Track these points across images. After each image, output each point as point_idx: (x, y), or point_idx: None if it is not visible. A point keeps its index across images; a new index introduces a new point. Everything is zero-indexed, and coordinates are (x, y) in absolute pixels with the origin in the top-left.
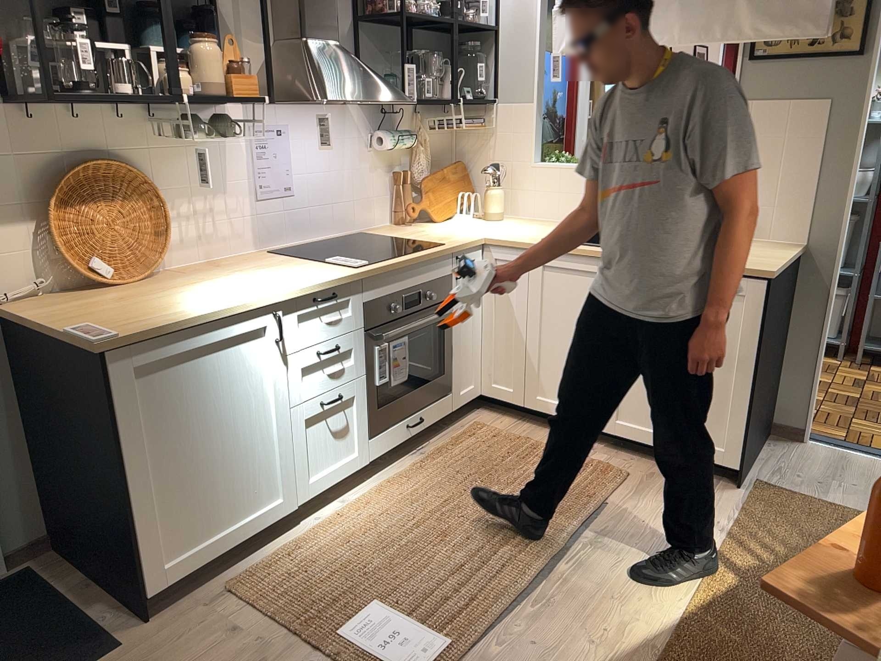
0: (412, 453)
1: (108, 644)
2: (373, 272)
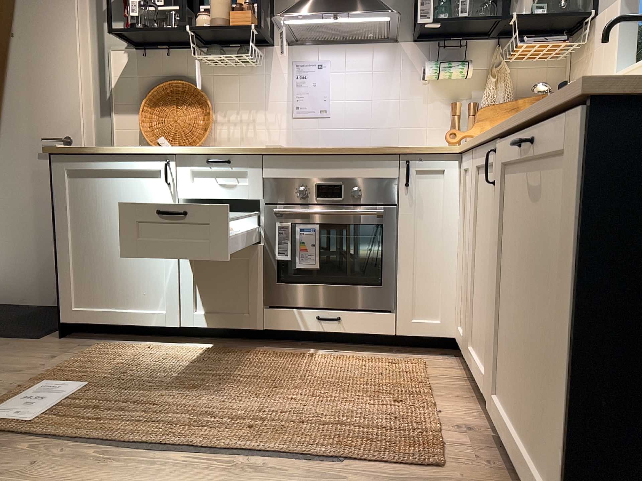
0: (329, 351)
1: (38, 336)
2: (273, 151)
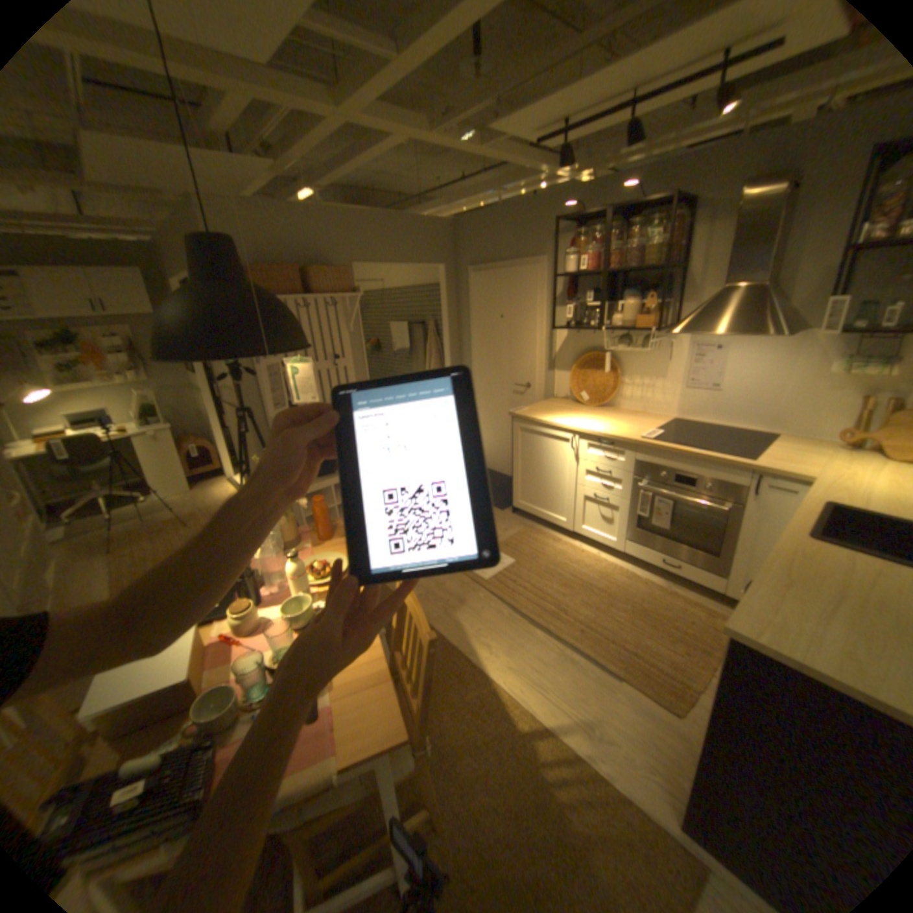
0: (668, 582)
1: (502, 508)
2: (643, 444)
